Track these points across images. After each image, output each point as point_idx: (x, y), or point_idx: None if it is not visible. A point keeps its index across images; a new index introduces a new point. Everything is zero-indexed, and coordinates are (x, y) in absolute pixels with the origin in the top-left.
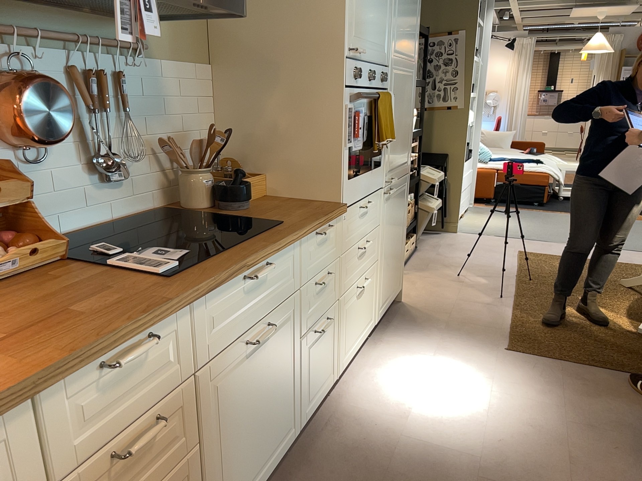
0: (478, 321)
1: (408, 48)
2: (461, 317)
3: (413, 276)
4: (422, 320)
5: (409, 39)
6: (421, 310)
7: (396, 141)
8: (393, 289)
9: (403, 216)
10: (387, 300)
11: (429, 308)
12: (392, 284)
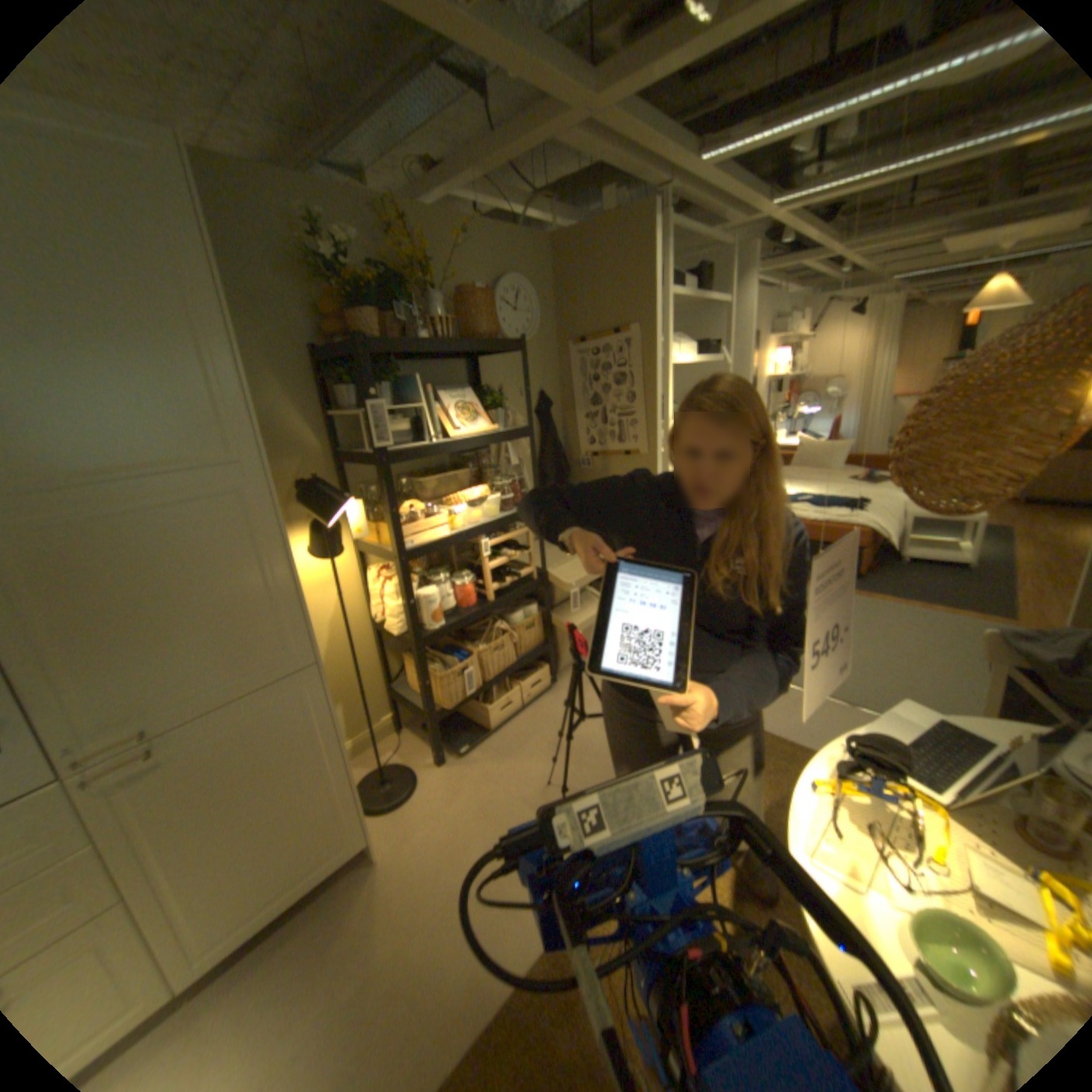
0: (432, 999)
1: (152, 442)
2: (418, 964)
3: (475, 774)
4: (338, 957)
5: (145, 420)
6: (374, 913)
7: (140, 656)
8: (300, 878)
9: (316, 743)
10: (262, 914)
11: (395, 906)
12: (281, 880)
